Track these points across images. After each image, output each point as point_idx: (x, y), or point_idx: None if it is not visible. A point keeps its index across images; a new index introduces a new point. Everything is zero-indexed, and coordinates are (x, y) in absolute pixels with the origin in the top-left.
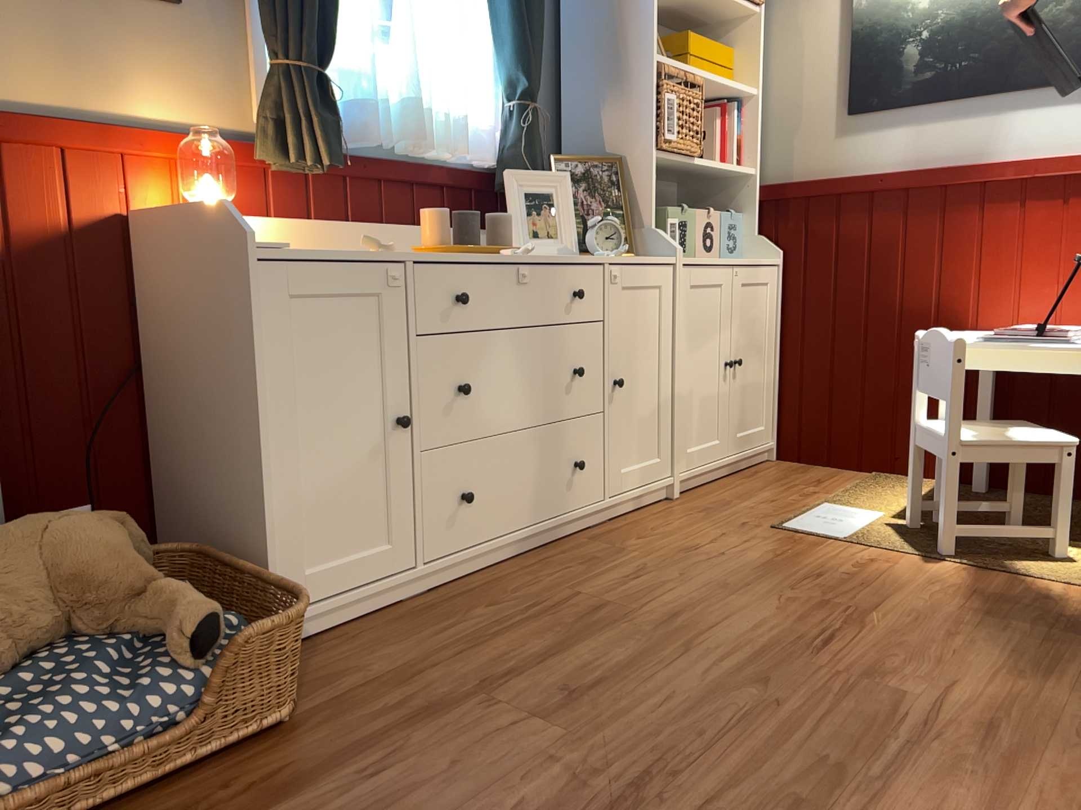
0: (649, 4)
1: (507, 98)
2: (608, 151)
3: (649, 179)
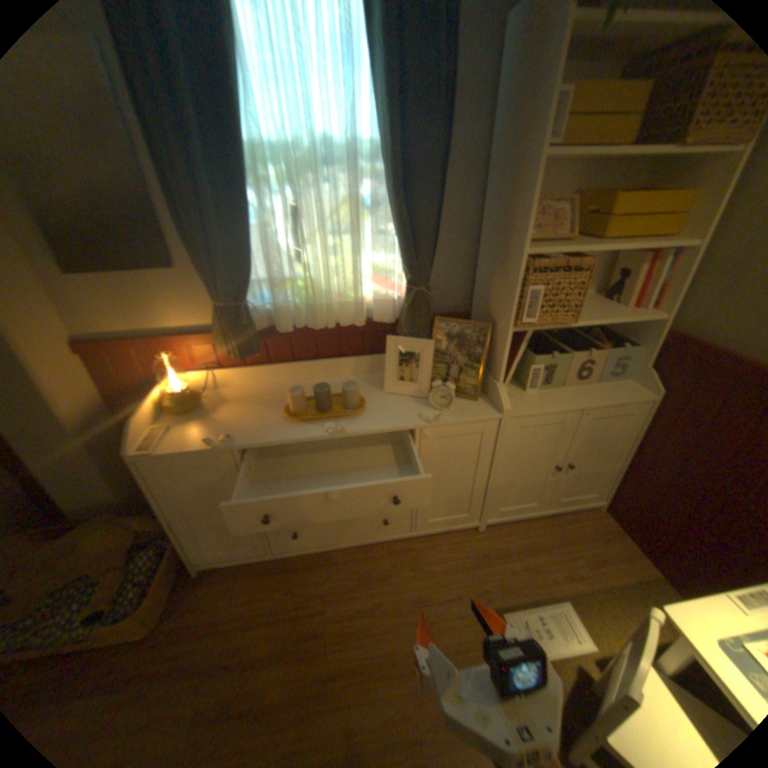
0: (530, 202)
1: (405, 278)
2: (490, 311)
3: (504, 349)
